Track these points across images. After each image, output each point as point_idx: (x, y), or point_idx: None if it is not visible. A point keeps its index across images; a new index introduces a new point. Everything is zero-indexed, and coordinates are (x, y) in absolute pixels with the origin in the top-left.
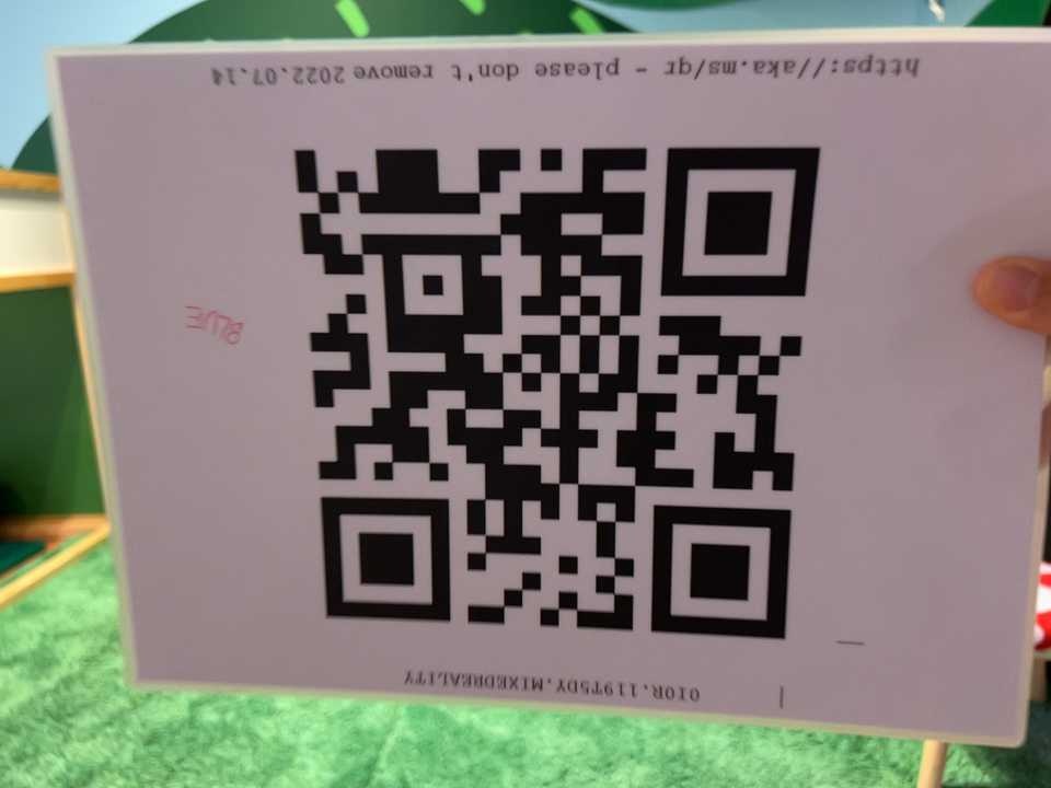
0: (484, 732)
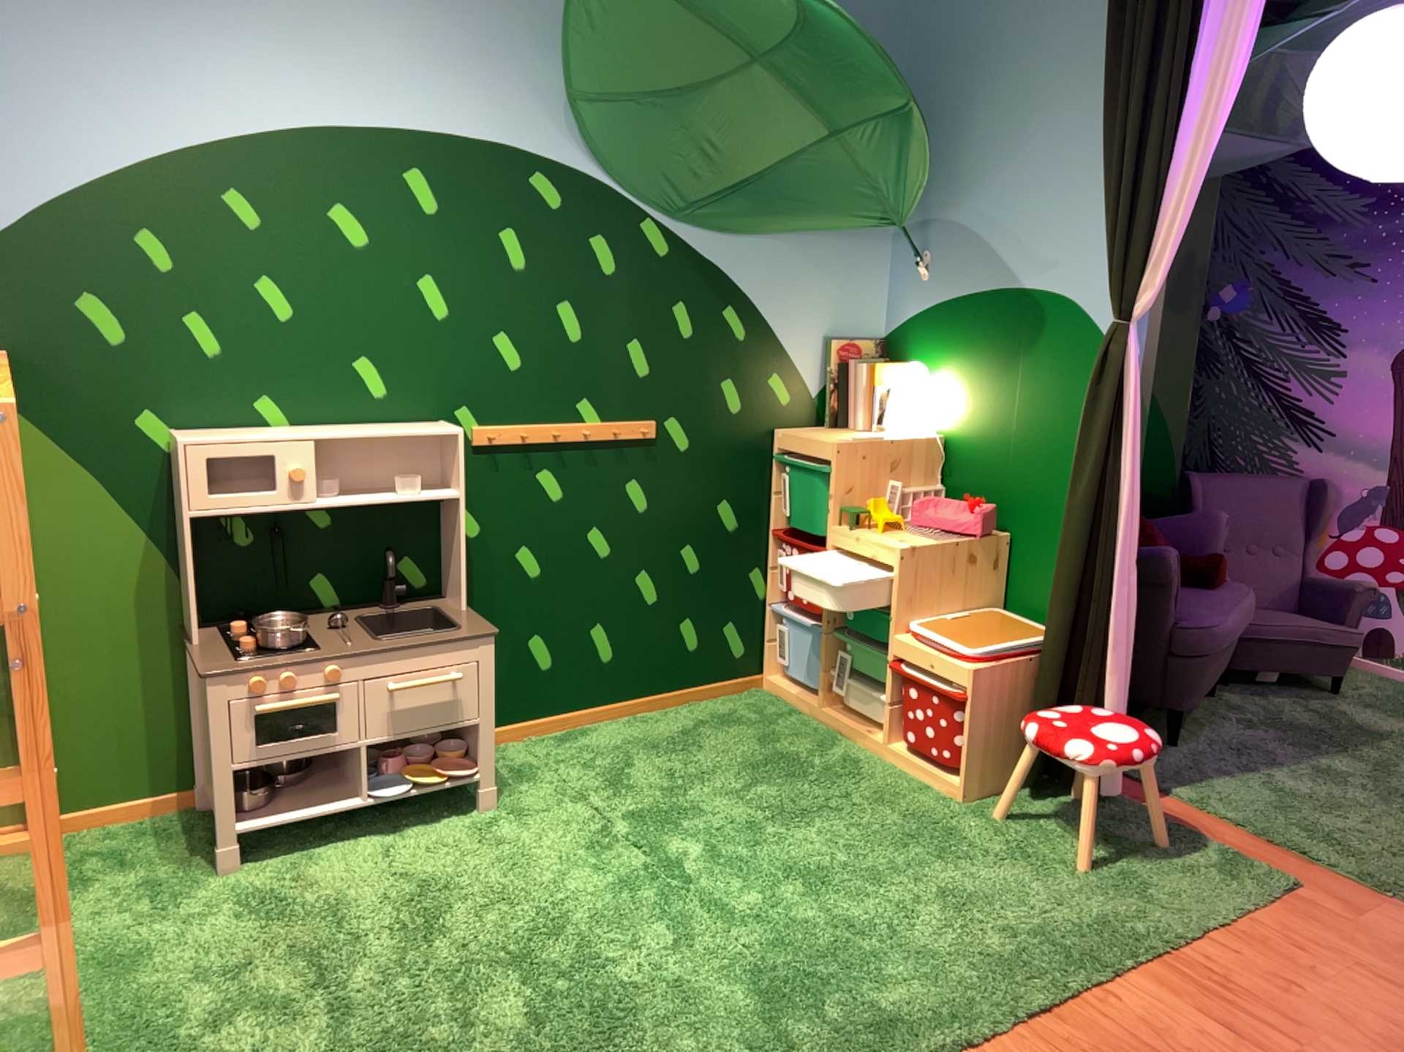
0: (793, 905)
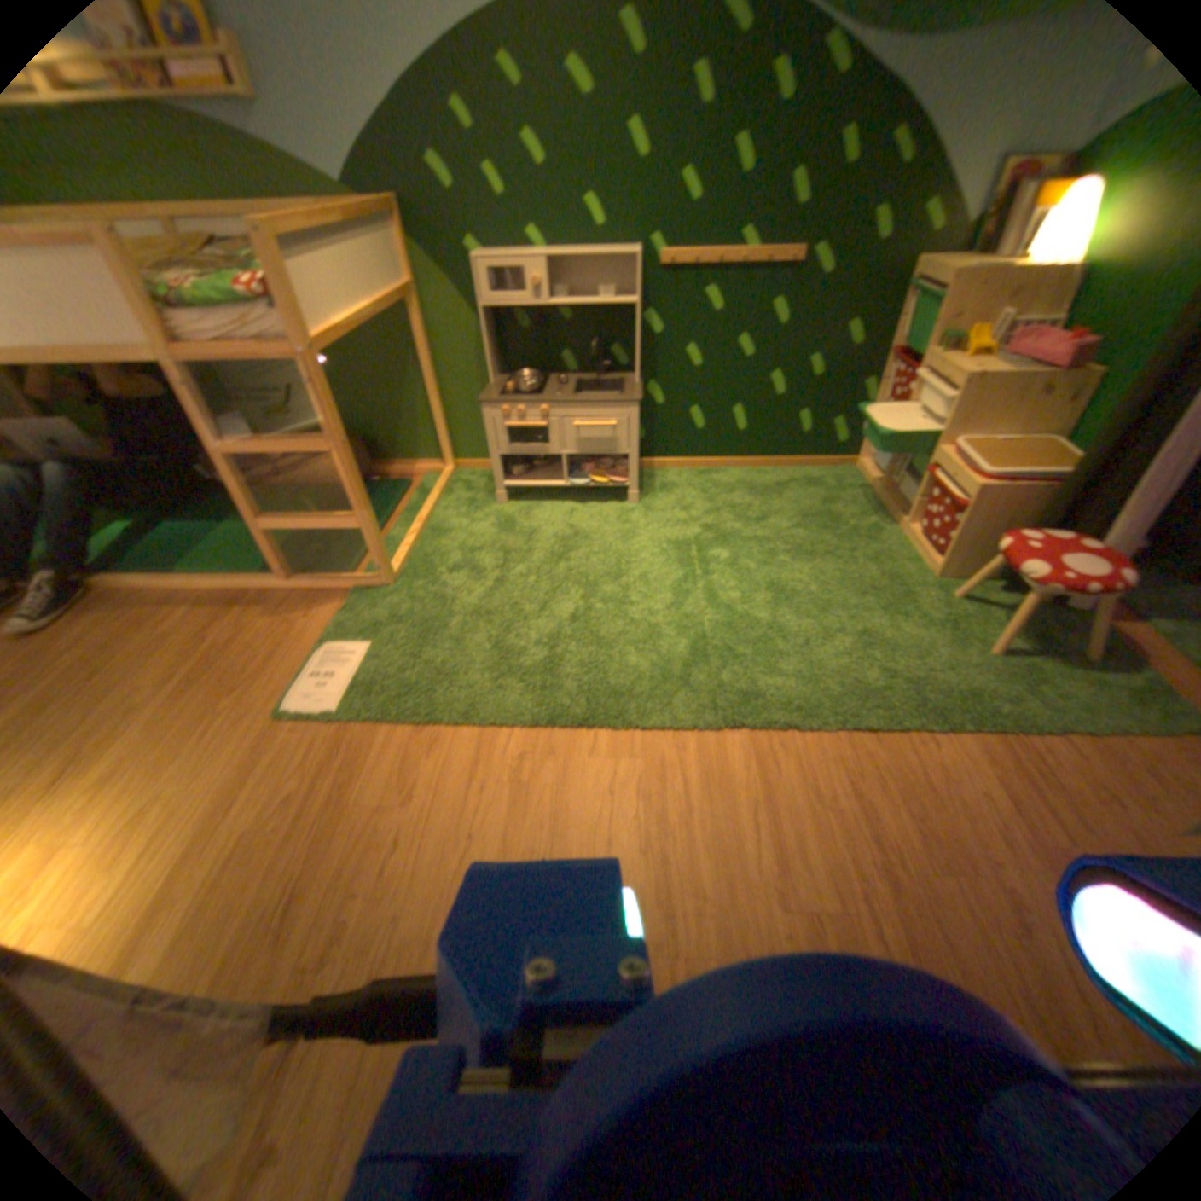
0: (748, 611)
